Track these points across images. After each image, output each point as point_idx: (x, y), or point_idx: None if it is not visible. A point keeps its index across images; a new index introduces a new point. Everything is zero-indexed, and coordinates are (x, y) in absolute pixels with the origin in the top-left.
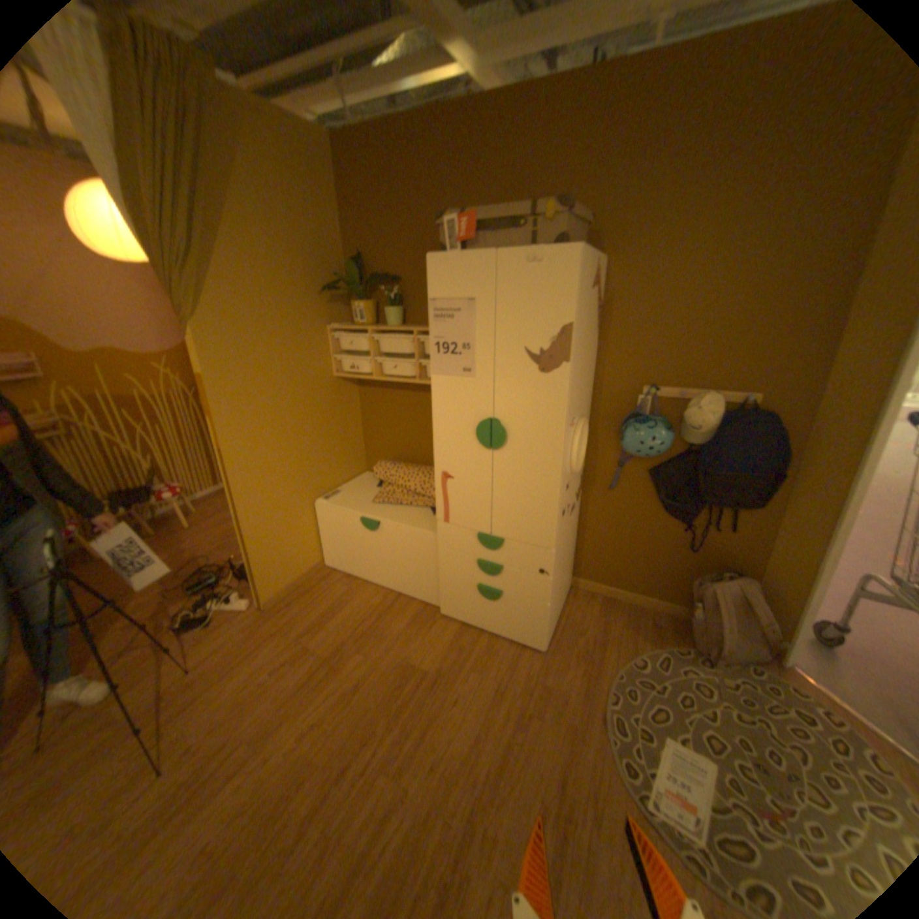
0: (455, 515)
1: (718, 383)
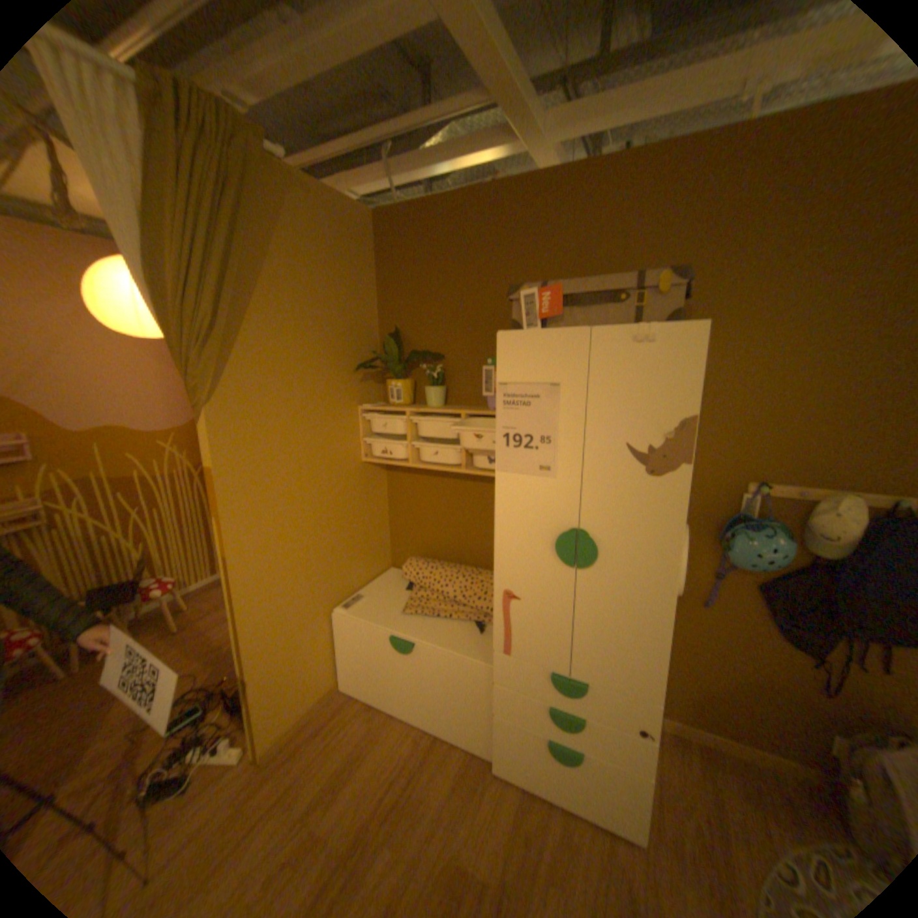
0: (521, 646)
1: (852, 483)
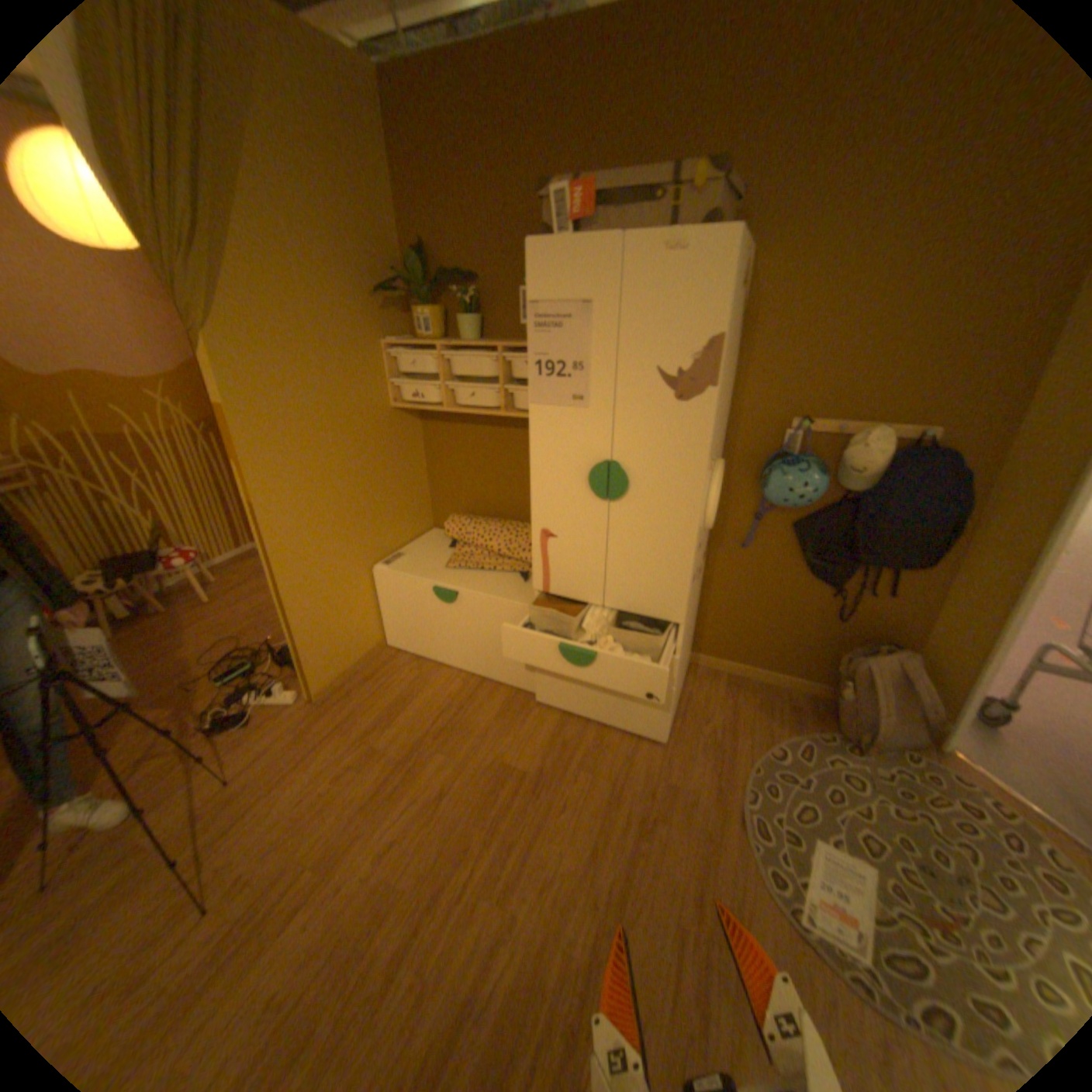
0: (558, 582)
1: (887, 414)
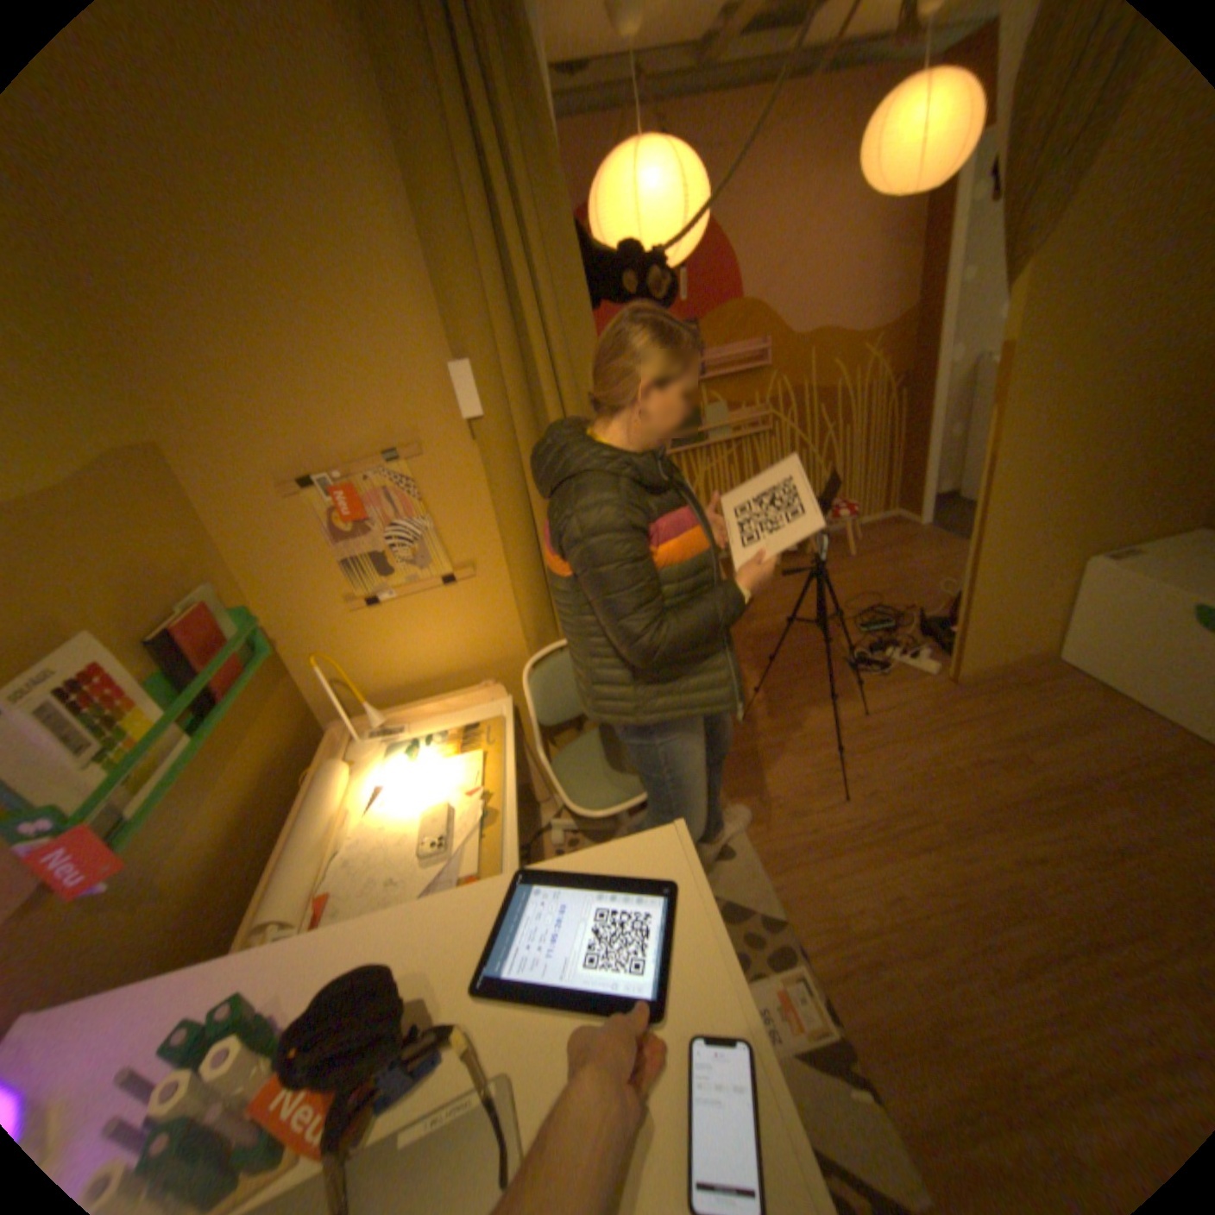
0: None
1: None
